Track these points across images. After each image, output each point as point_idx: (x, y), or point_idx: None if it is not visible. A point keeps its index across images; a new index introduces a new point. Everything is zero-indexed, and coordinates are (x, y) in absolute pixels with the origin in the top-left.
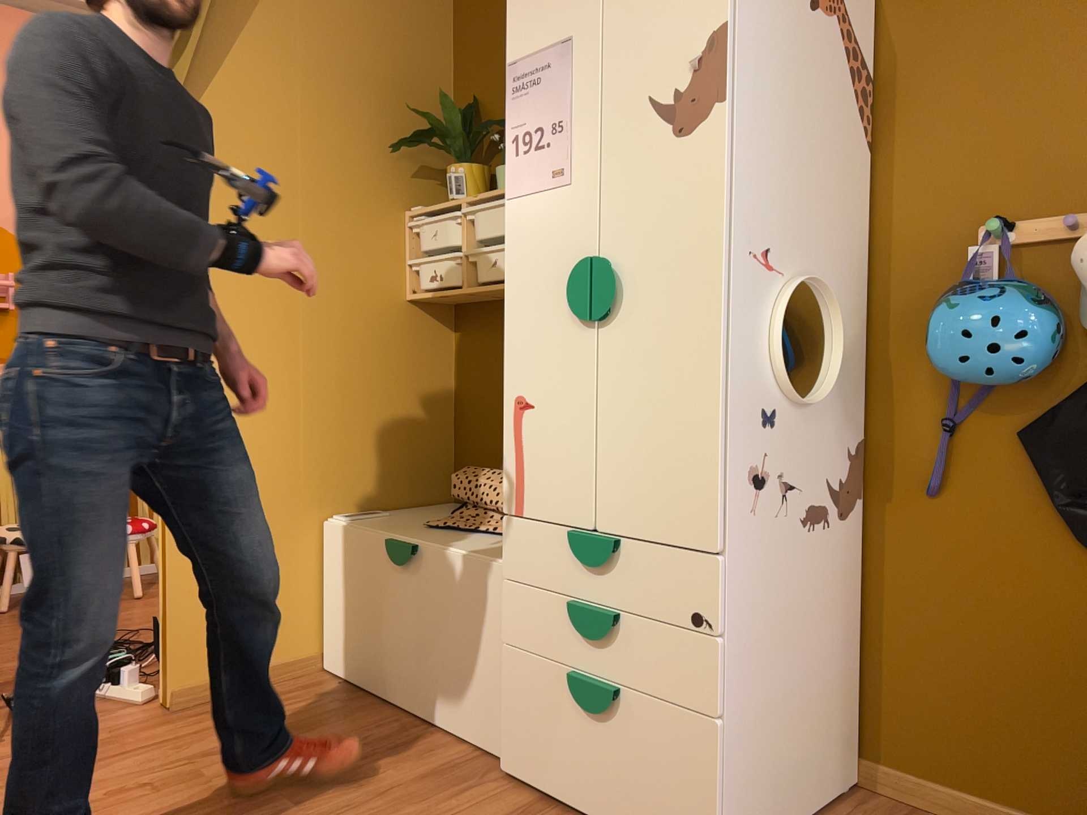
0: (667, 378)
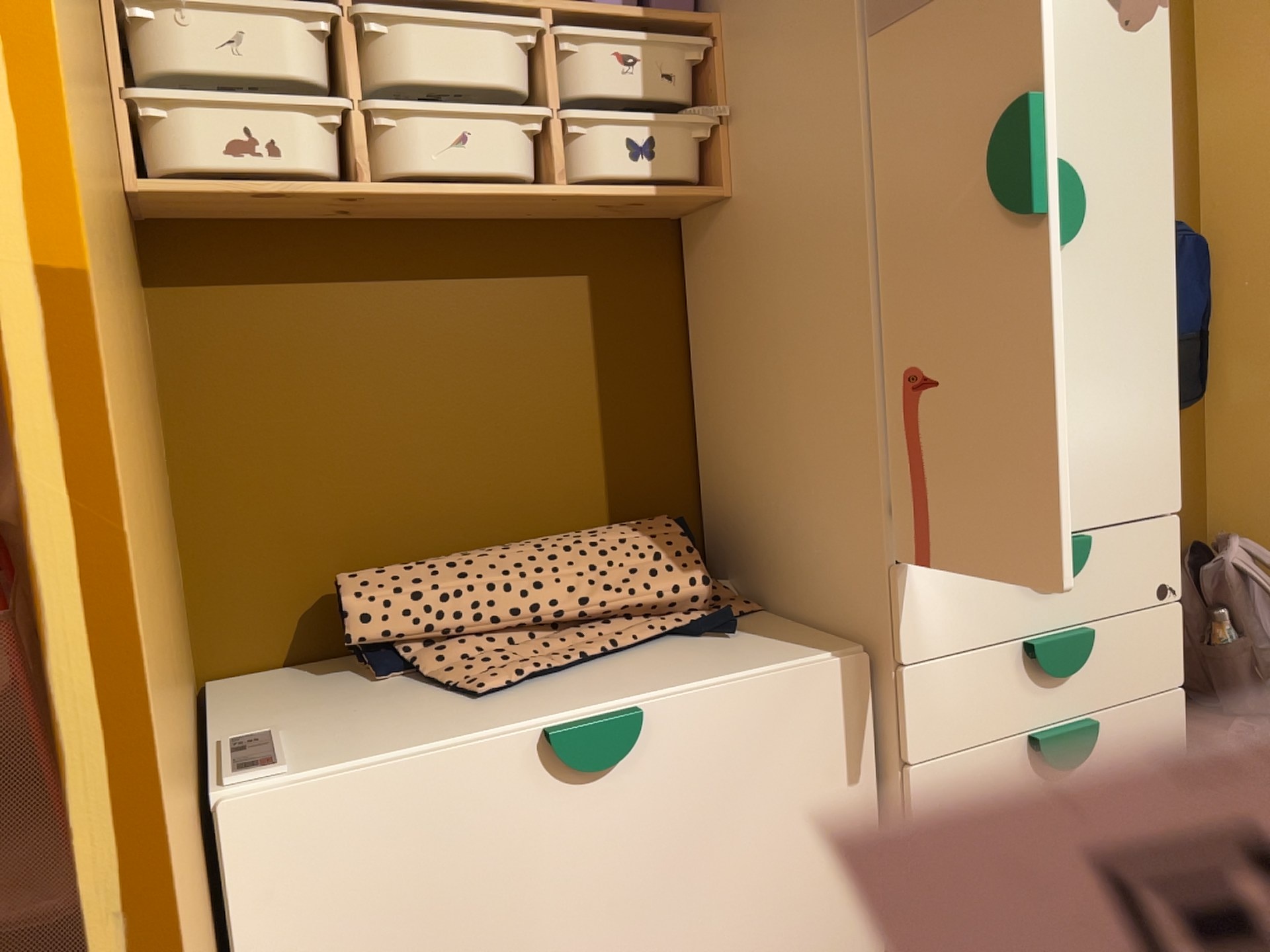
0: (1125, 324)
